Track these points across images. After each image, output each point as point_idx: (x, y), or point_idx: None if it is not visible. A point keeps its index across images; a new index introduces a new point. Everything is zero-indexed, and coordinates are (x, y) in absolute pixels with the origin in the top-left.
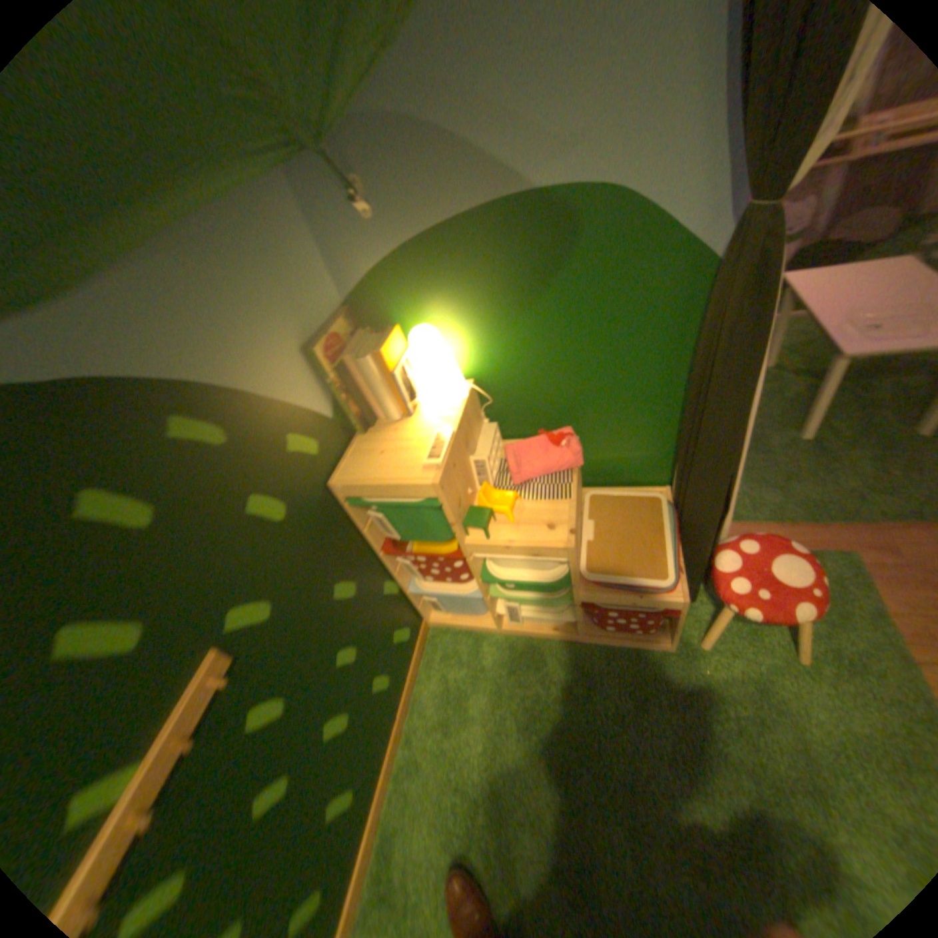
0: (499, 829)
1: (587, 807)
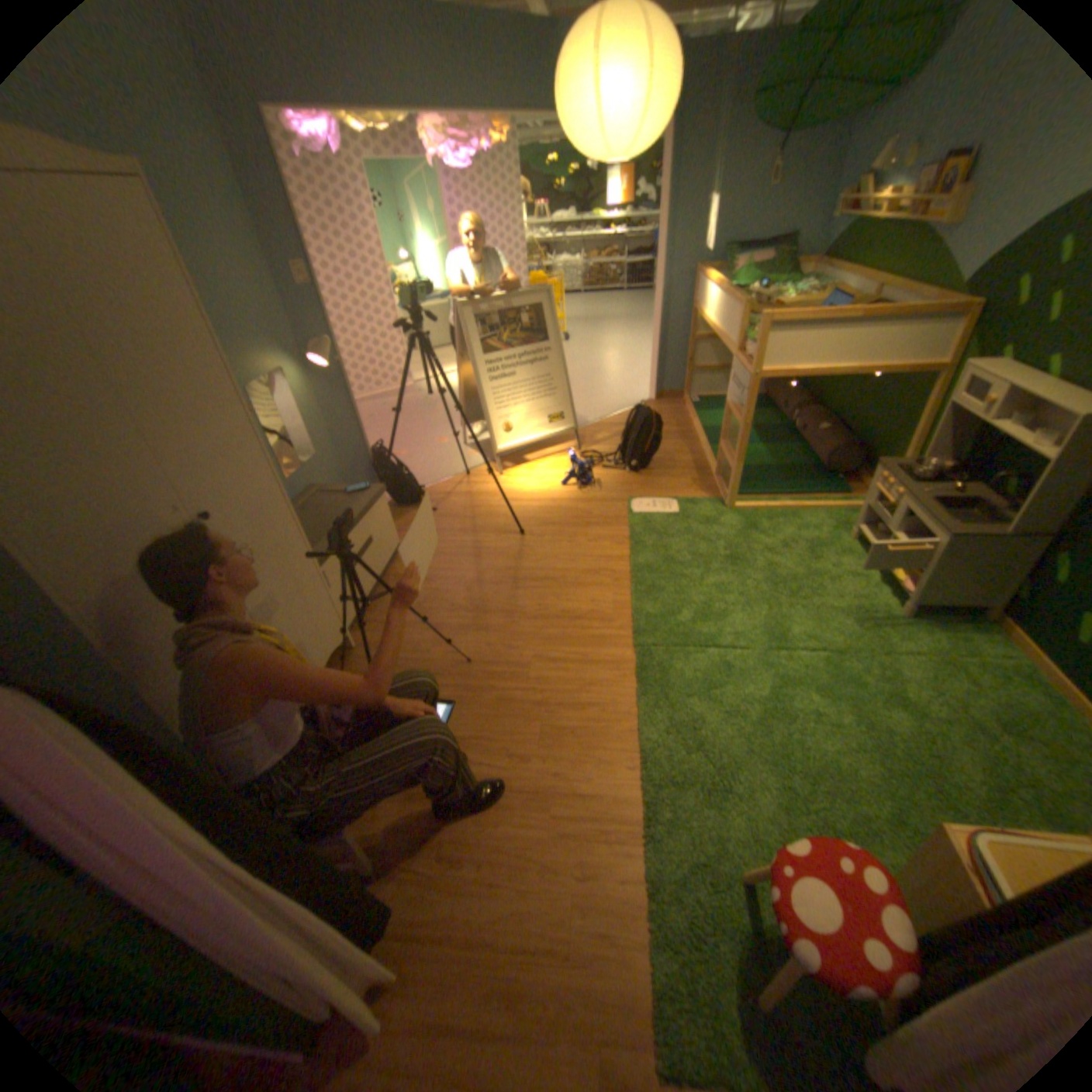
0: (970, 721)
1: (909, 741)
